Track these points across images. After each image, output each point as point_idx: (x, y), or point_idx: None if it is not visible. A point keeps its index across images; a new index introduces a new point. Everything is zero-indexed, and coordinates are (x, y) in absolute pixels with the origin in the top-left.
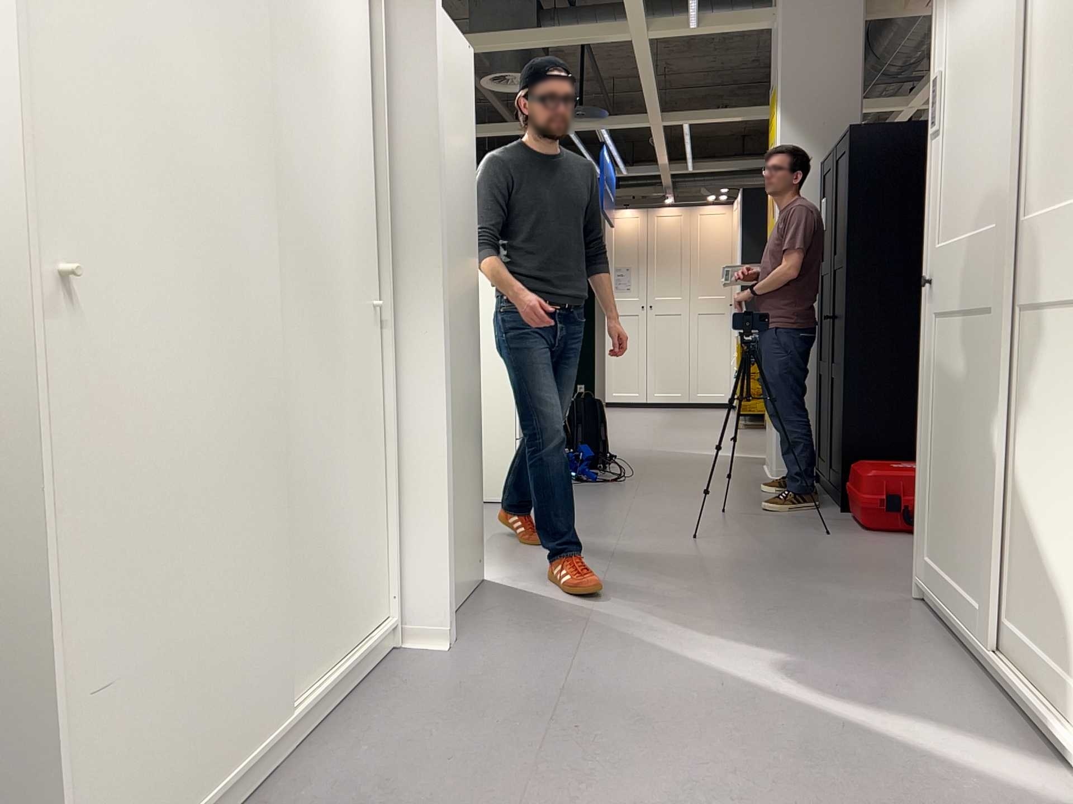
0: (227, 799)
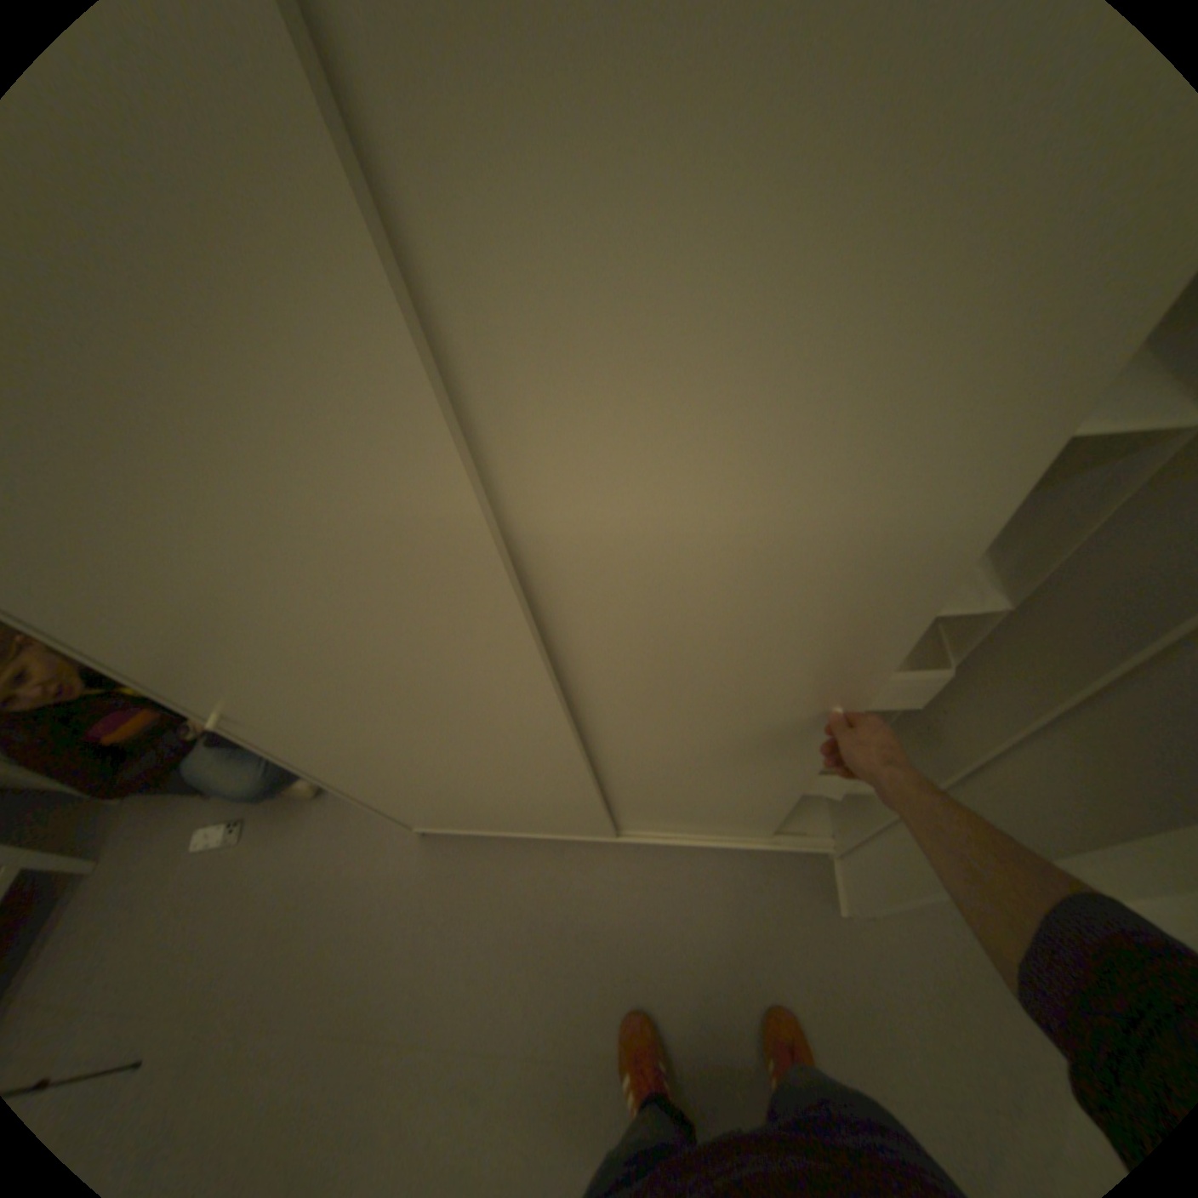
0: (488, 840)
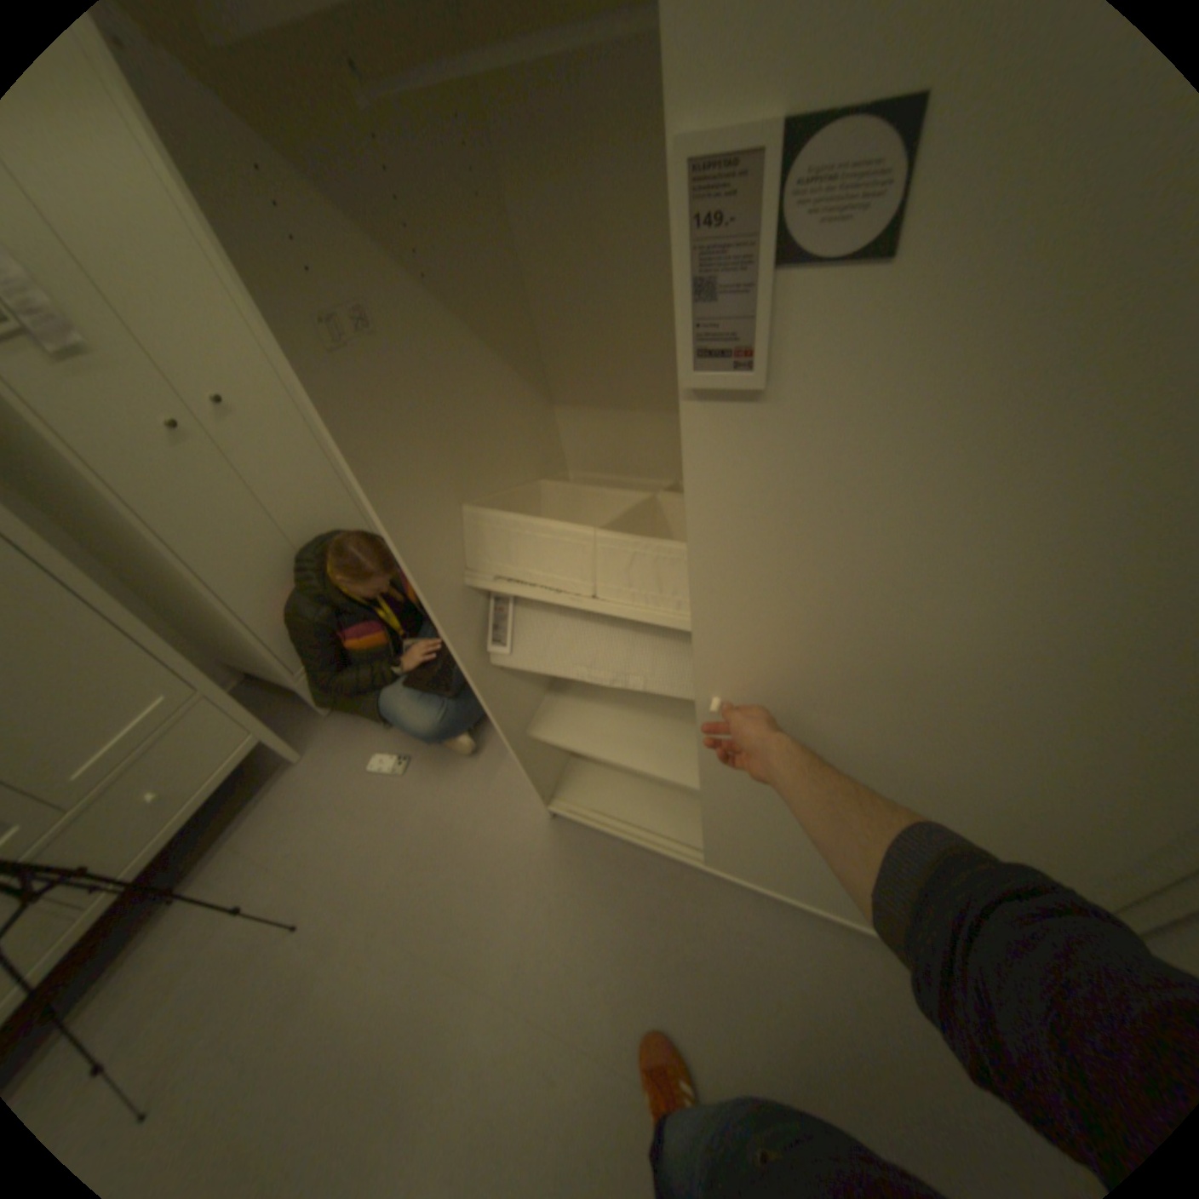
0: (613, 840)
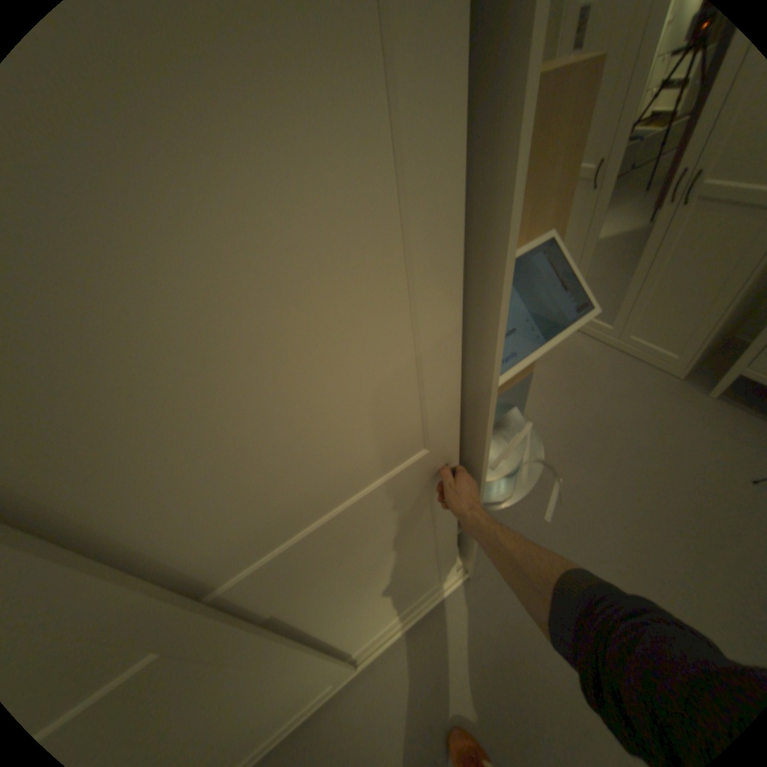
0: None
